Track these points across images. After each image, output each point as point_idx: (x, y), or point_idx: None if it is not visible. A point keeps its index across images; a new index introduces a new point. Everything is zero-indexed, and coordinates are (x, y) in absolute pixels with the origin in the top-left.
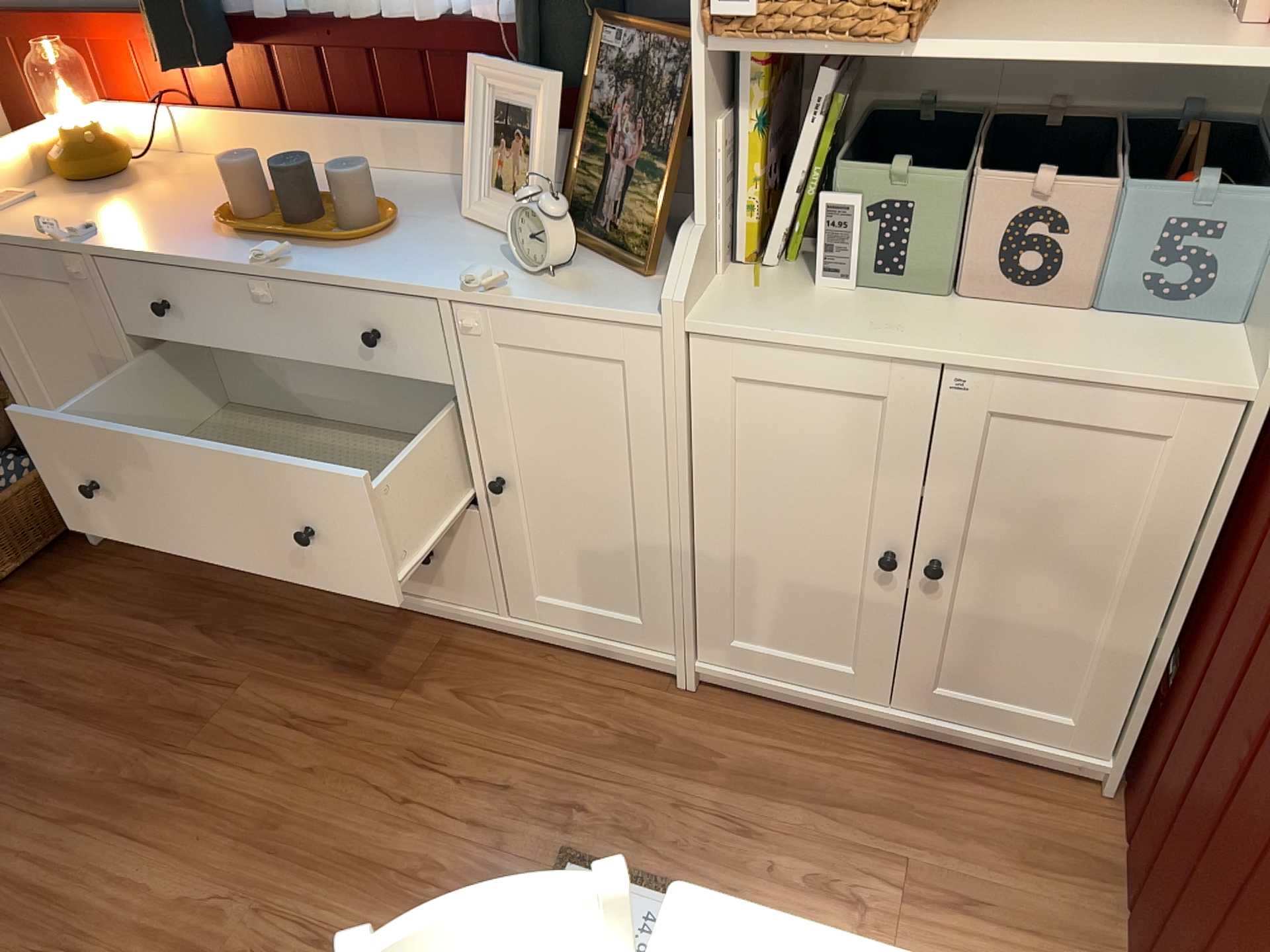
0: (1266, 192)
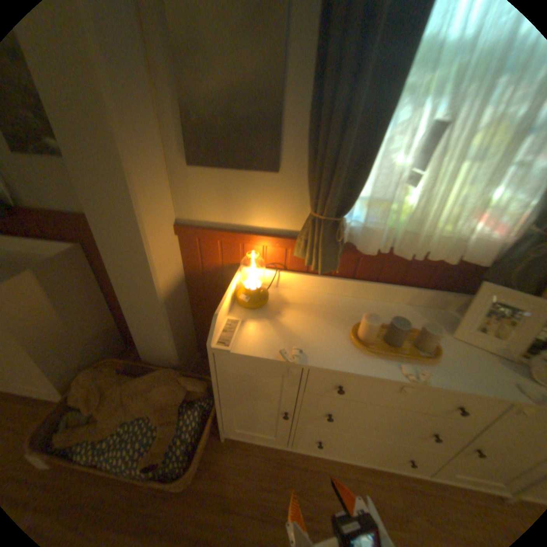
0: None
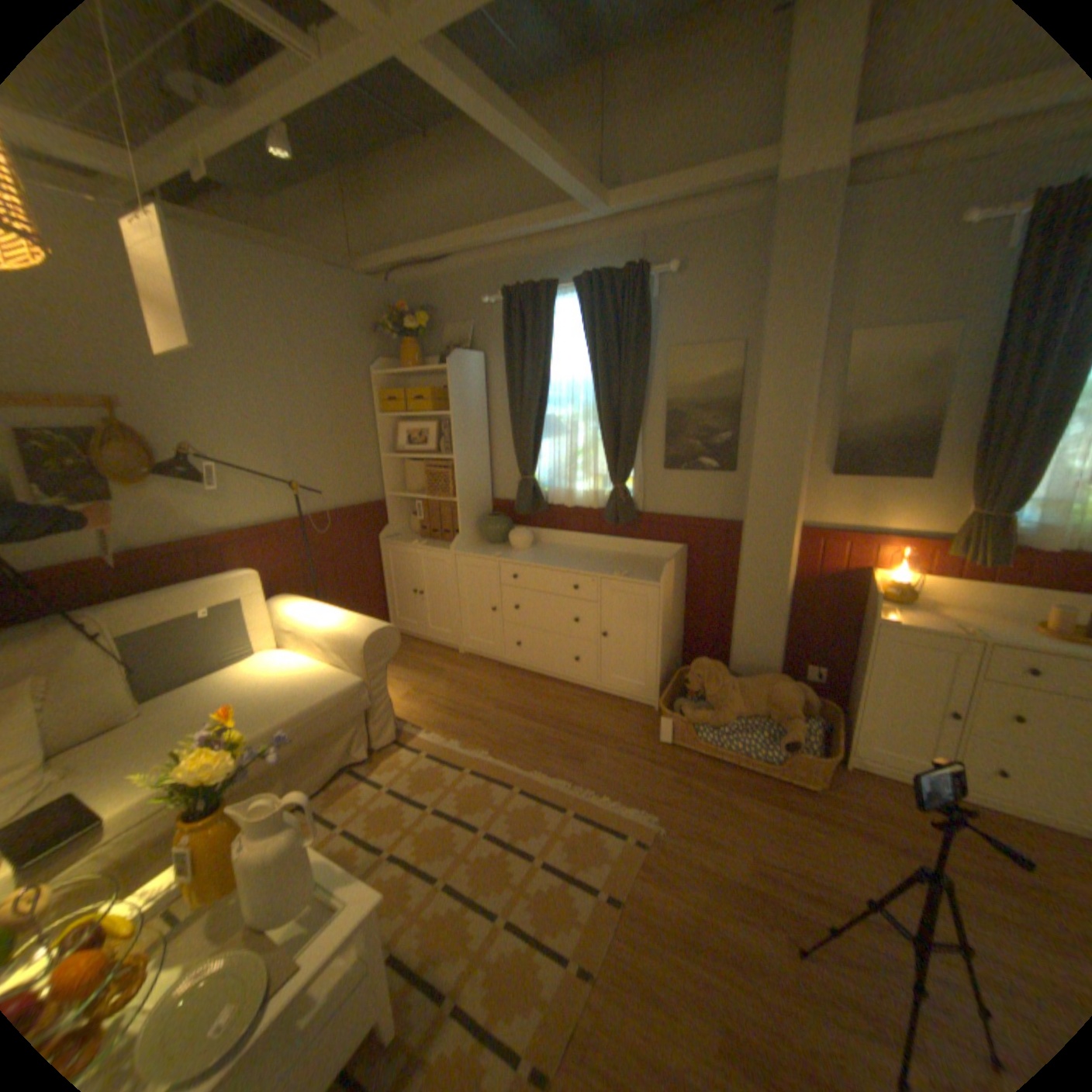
0: None
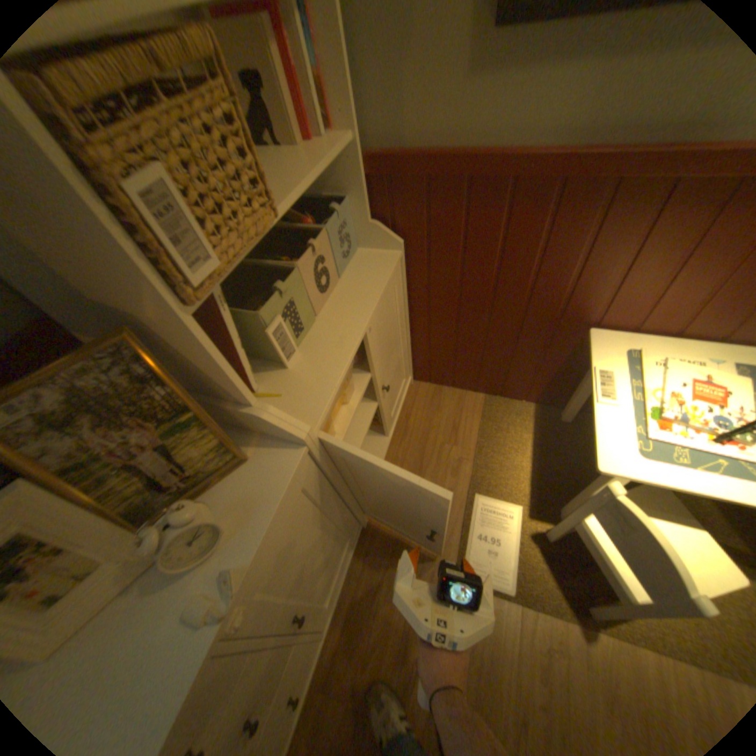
0: (340, 198)
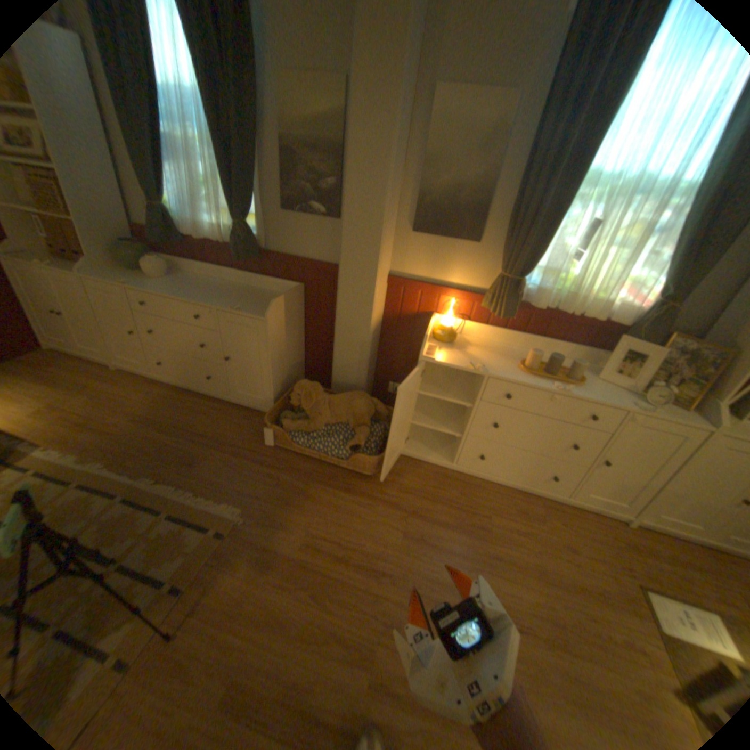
0: None
